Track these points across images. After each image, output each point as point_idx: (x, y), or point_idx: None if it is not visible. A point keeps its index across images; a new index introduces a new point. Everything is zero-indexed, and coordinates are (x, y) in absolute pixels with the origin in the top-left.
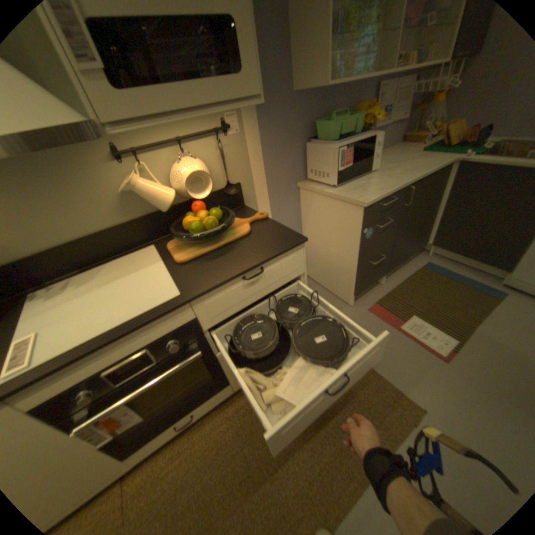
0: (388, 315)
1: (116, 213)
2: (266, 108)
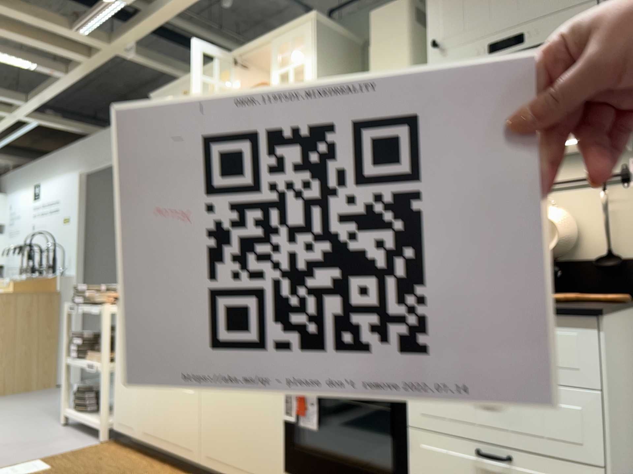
0: None
1: None
2: None
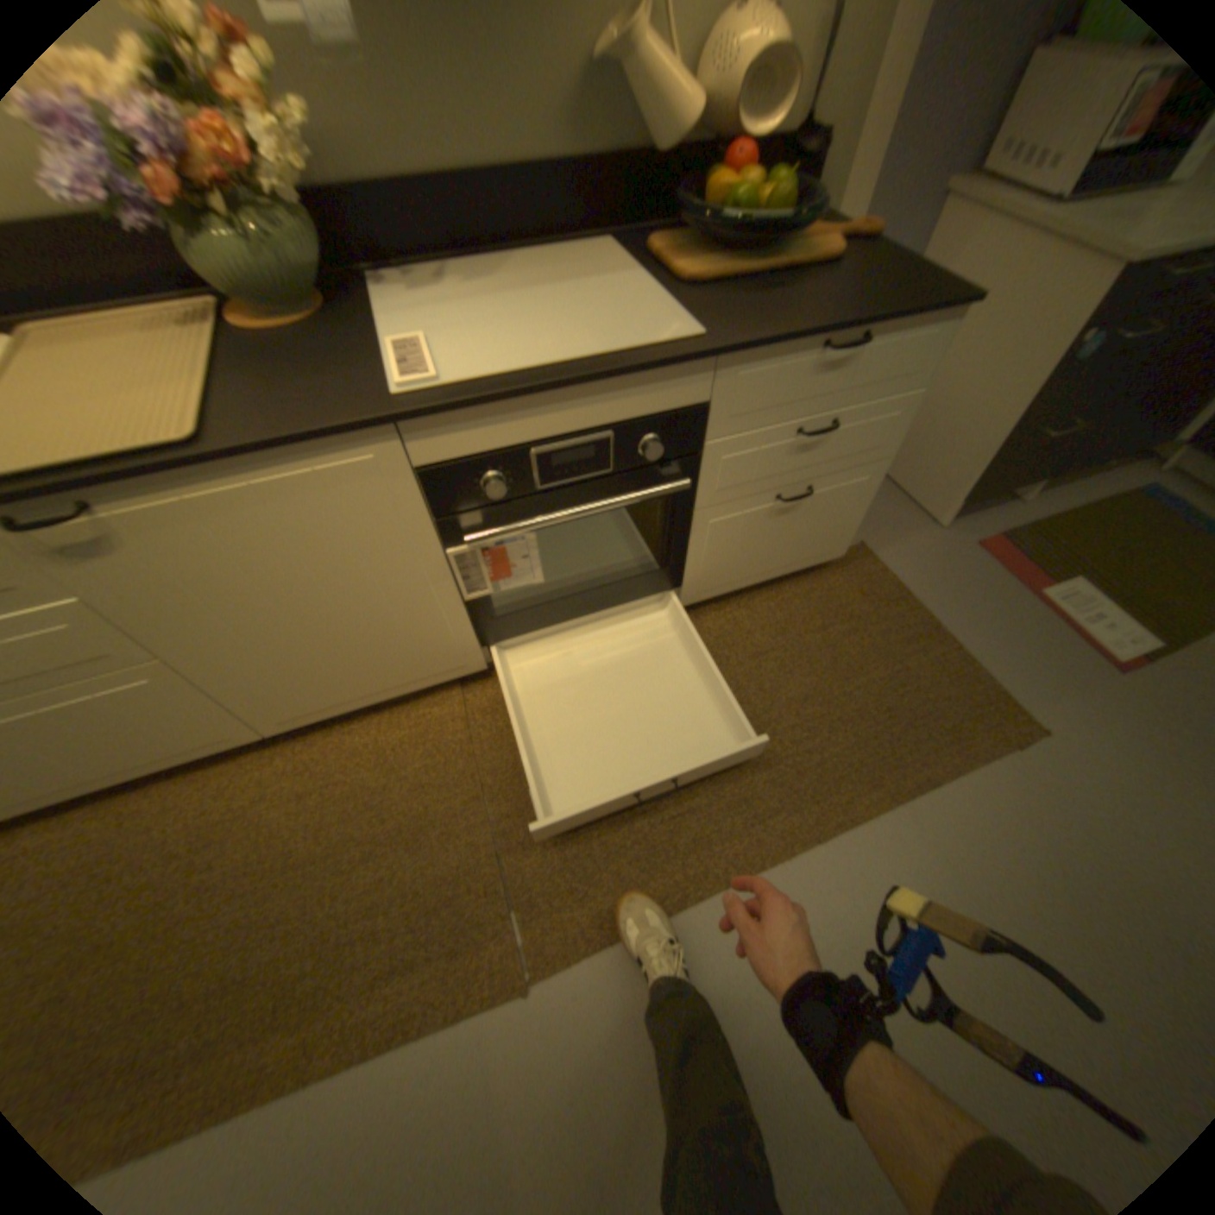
0: (1023, 564)
1: (560, 129)
2: None
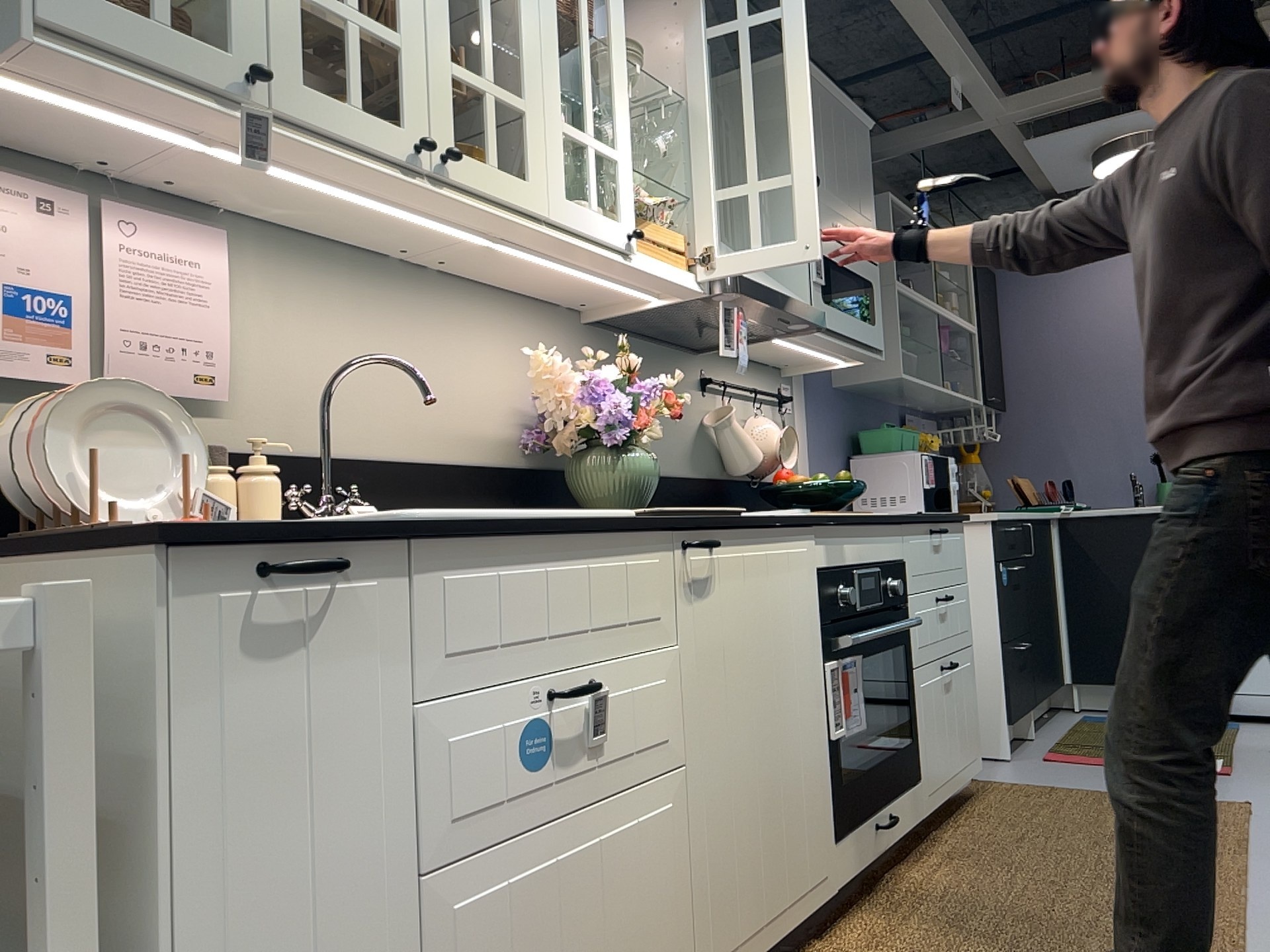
0: (1086, 756)
1: (689, 460)
2: (815, 396)
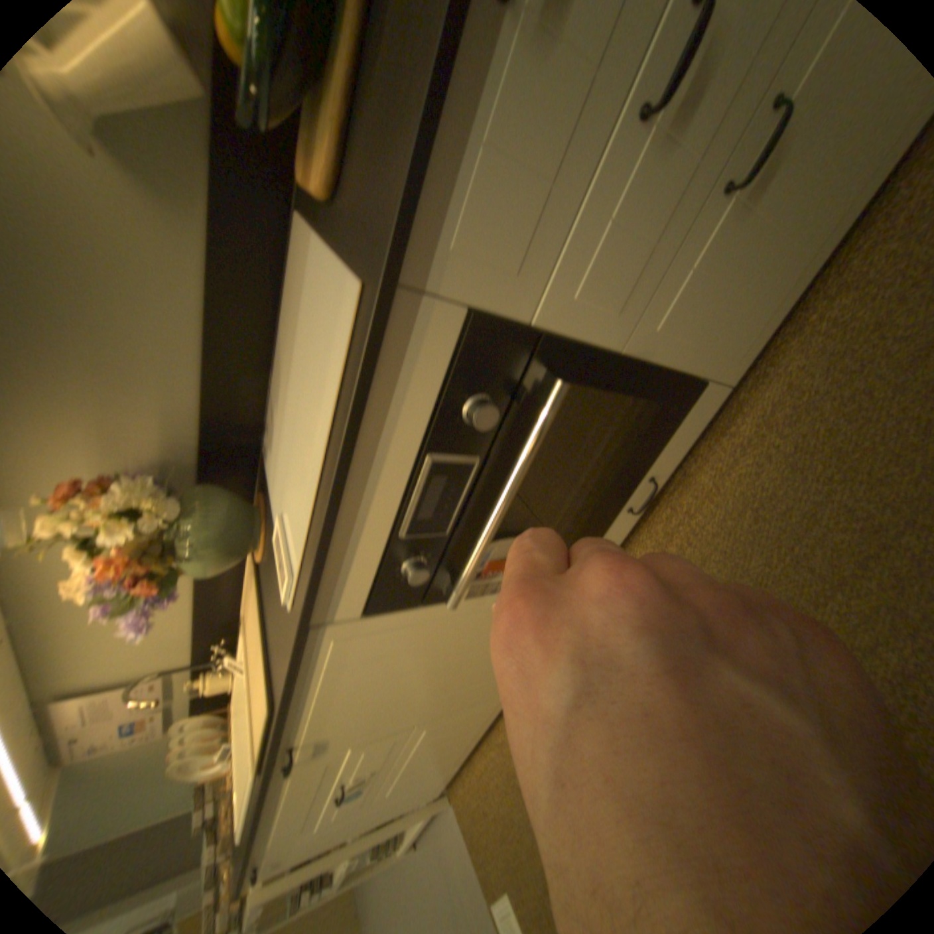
0: None
1: (178, 223)
2: None
